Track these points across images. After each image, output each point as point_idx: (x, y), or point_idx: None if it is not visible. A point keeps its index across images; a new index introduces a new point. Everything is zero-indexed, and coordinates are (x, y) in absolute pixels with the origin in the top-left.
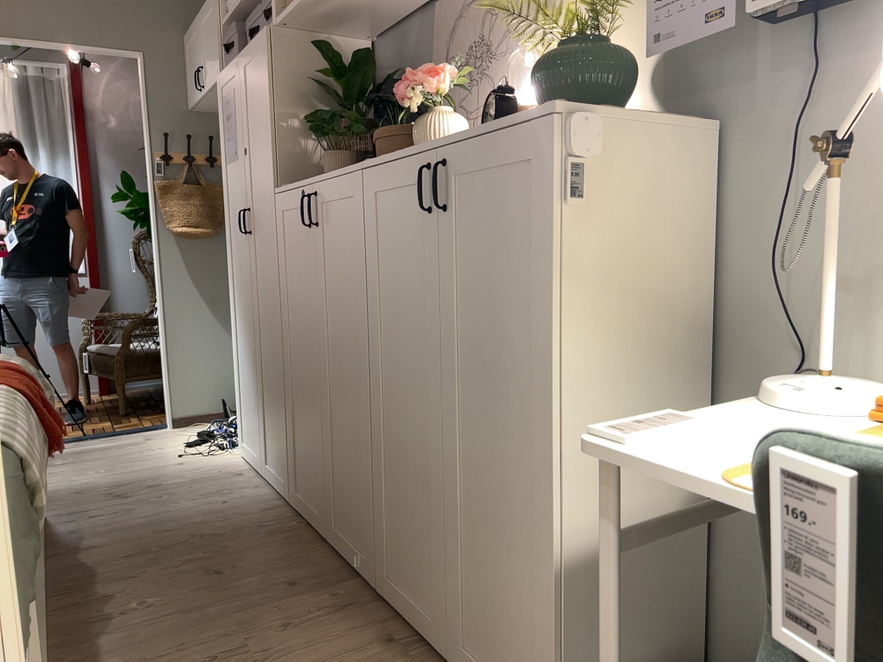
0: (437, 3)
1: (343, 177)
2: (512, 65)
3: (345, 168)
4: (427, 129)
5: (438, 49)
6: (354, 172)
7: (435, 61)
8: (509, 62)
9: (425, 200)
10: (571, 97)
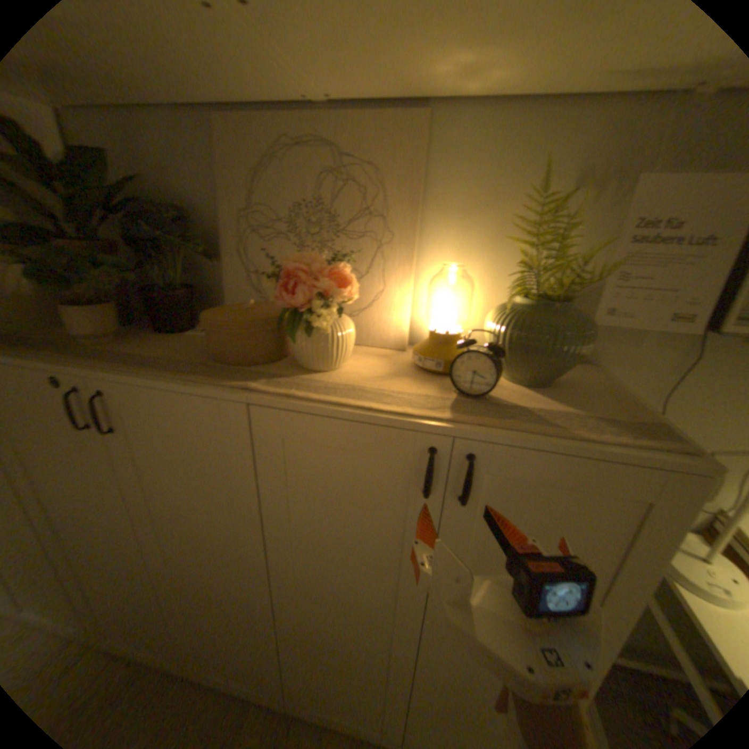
0: (207, 112)
1: (187, 396)
2: (379, 254)
3: (181, 378)
4: (327, 342)
5: (215, 175)
6: (222, 398)
7: (220, 194)
8: (378, 251)
9: (416, 478)
10: (562, 366)
